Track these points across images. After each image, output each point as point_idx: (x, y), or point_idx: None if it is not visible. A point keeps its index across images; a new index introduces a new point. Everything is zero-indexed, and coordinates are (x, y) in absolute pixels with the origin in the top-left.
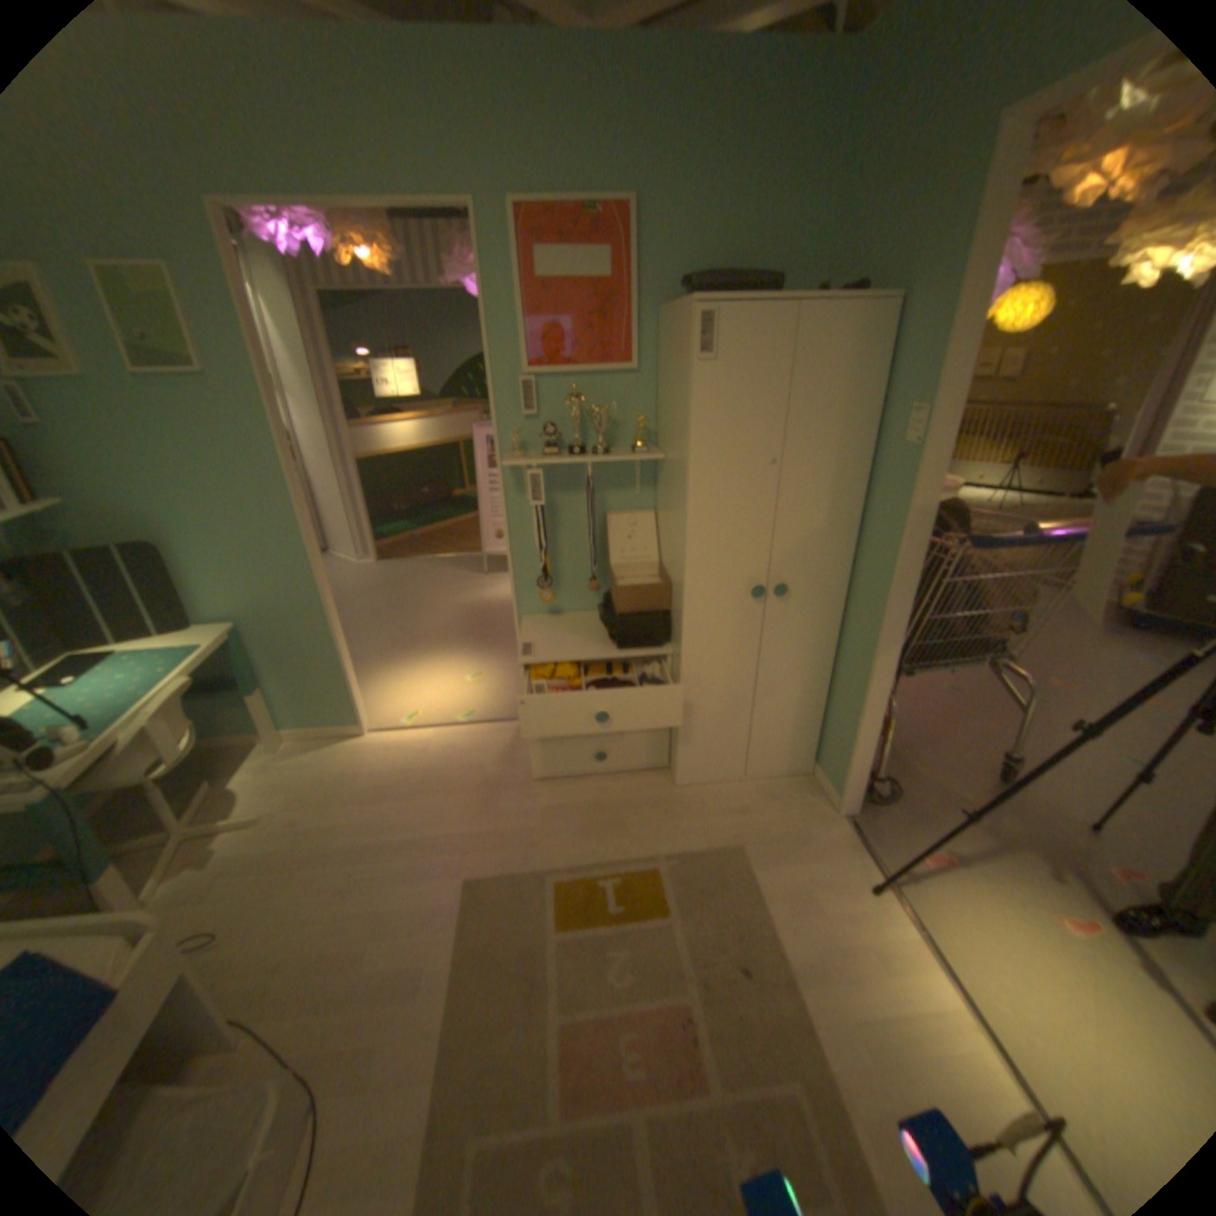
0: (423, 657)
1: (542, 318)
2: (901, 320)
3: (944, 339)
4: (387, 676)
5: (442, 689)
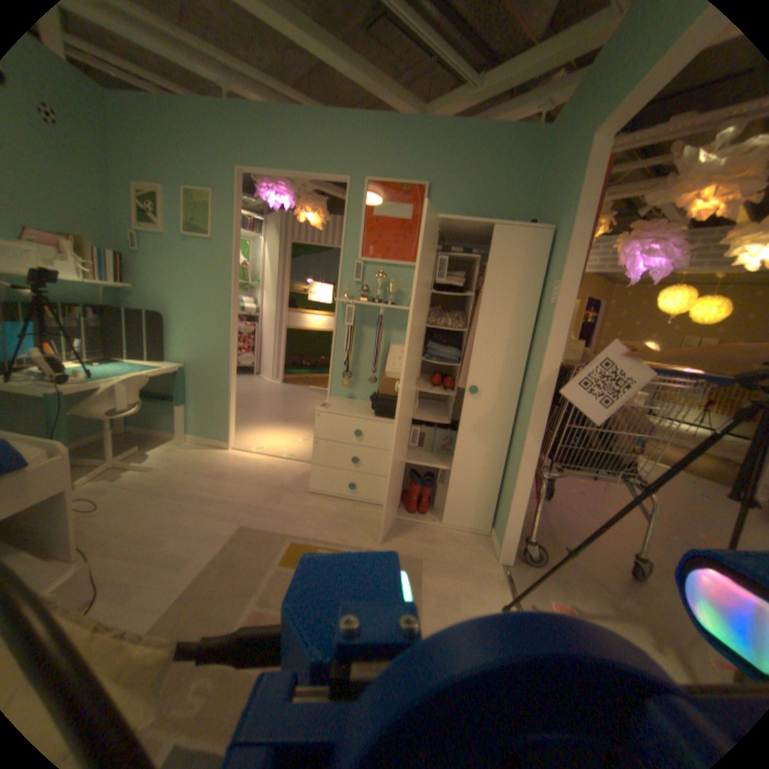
0: (280, 426)
1: (372, 235)
2: (553, 242)
3: (568, 244)
4: (256, 429)
5: (282, 442)
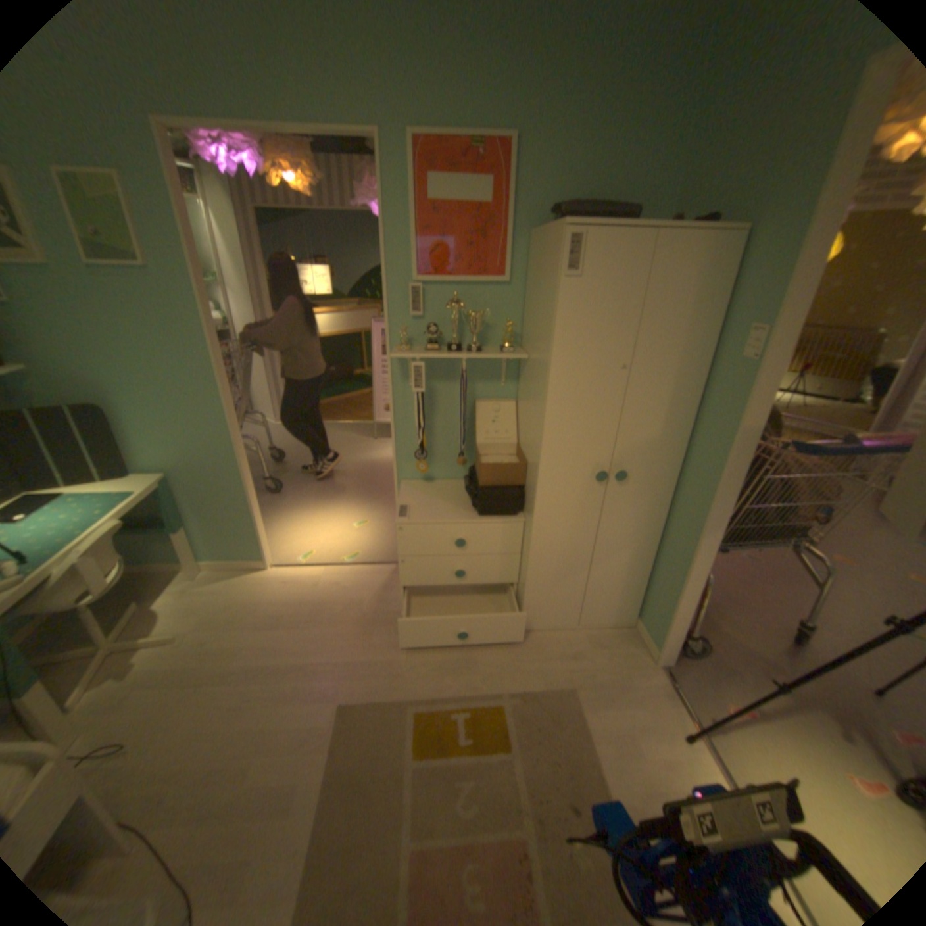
0: (320, 504)
1: (432, 233)
2: (746, 249)
3: (789, 267)
4: (290, 518)
5: (333, 532)
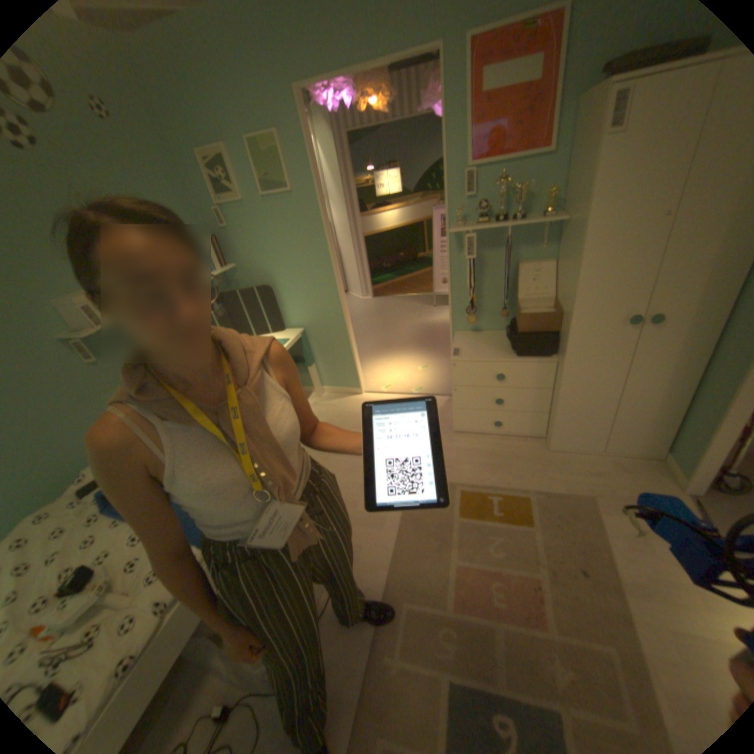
0: (394, 353)
1: (484, 121)
2: None
3: None
4: (375, 362)
5: (404, 372)
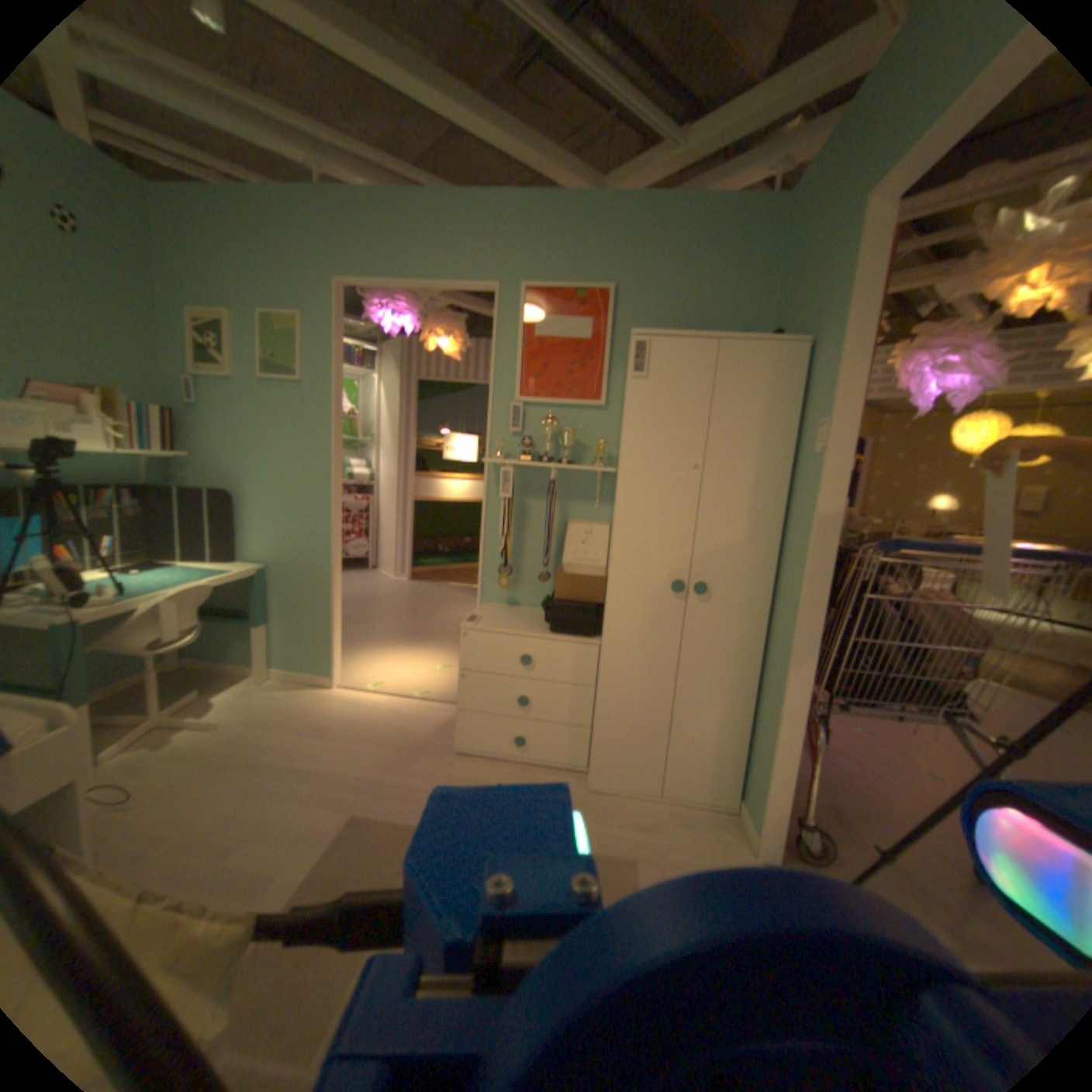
0: (409, 646)
1: (535, 363)
2: (811, 360)
3: (838, 362)
4: (374, 653)
5: (412, 671)
